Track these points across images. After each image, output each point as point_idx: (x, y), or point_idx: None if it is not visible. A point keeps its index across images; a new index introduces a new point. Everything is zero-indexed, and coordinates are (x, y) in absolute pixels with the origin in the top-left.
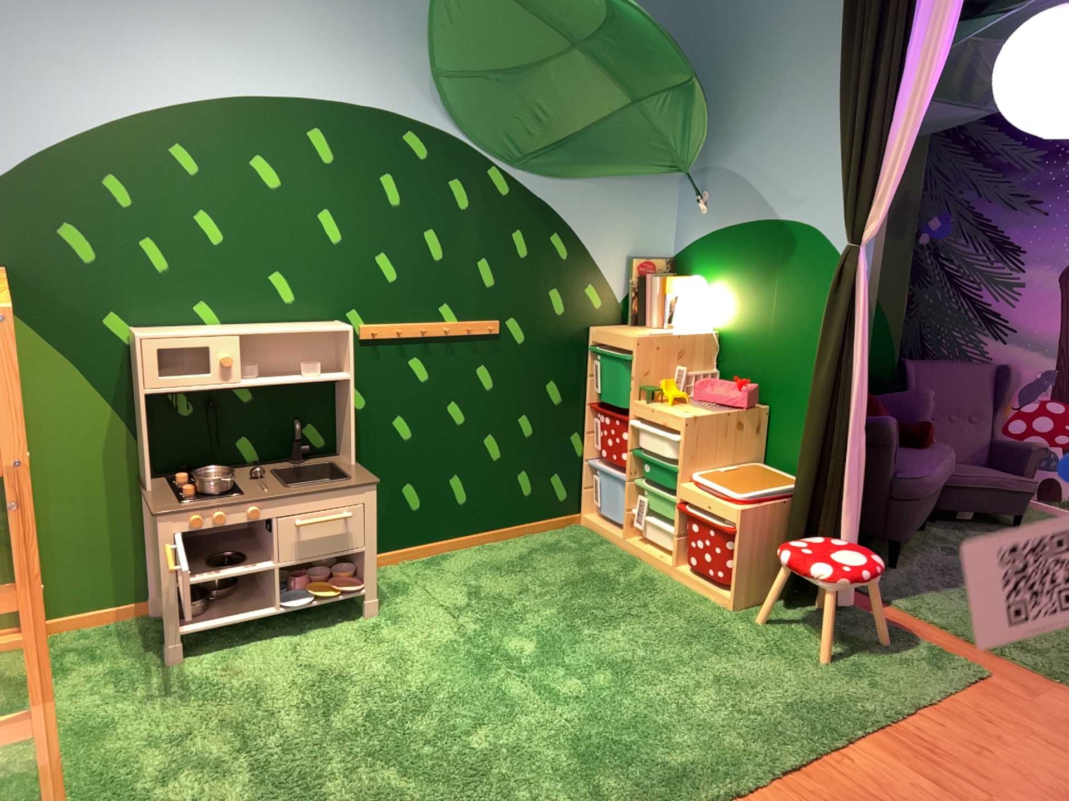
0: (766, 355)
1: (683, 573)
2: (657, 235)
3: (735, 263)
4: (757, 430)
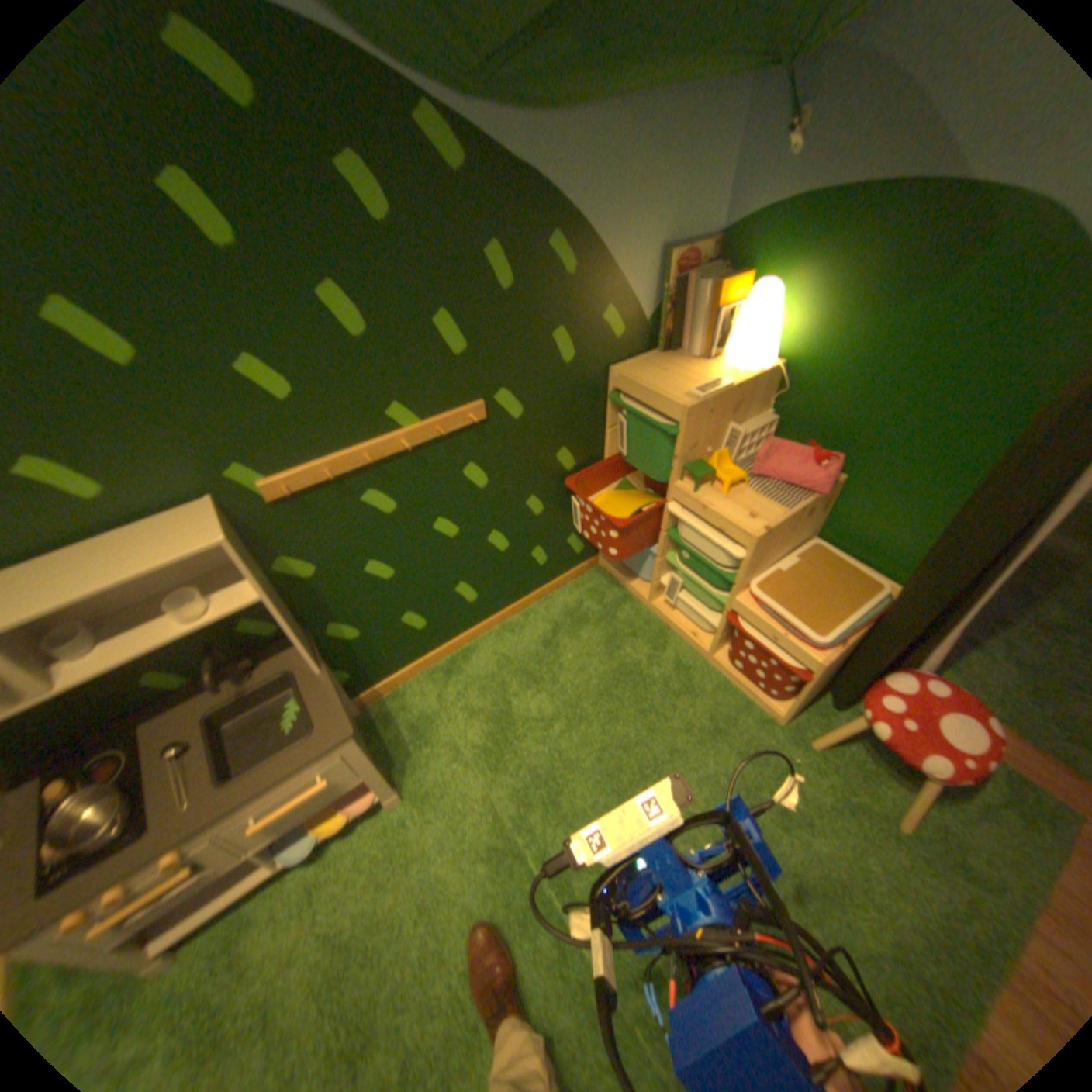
0: (872, 412)
1: (727, 671)
2: (714, 192)
3: (853, 255)
4: (831, 506)
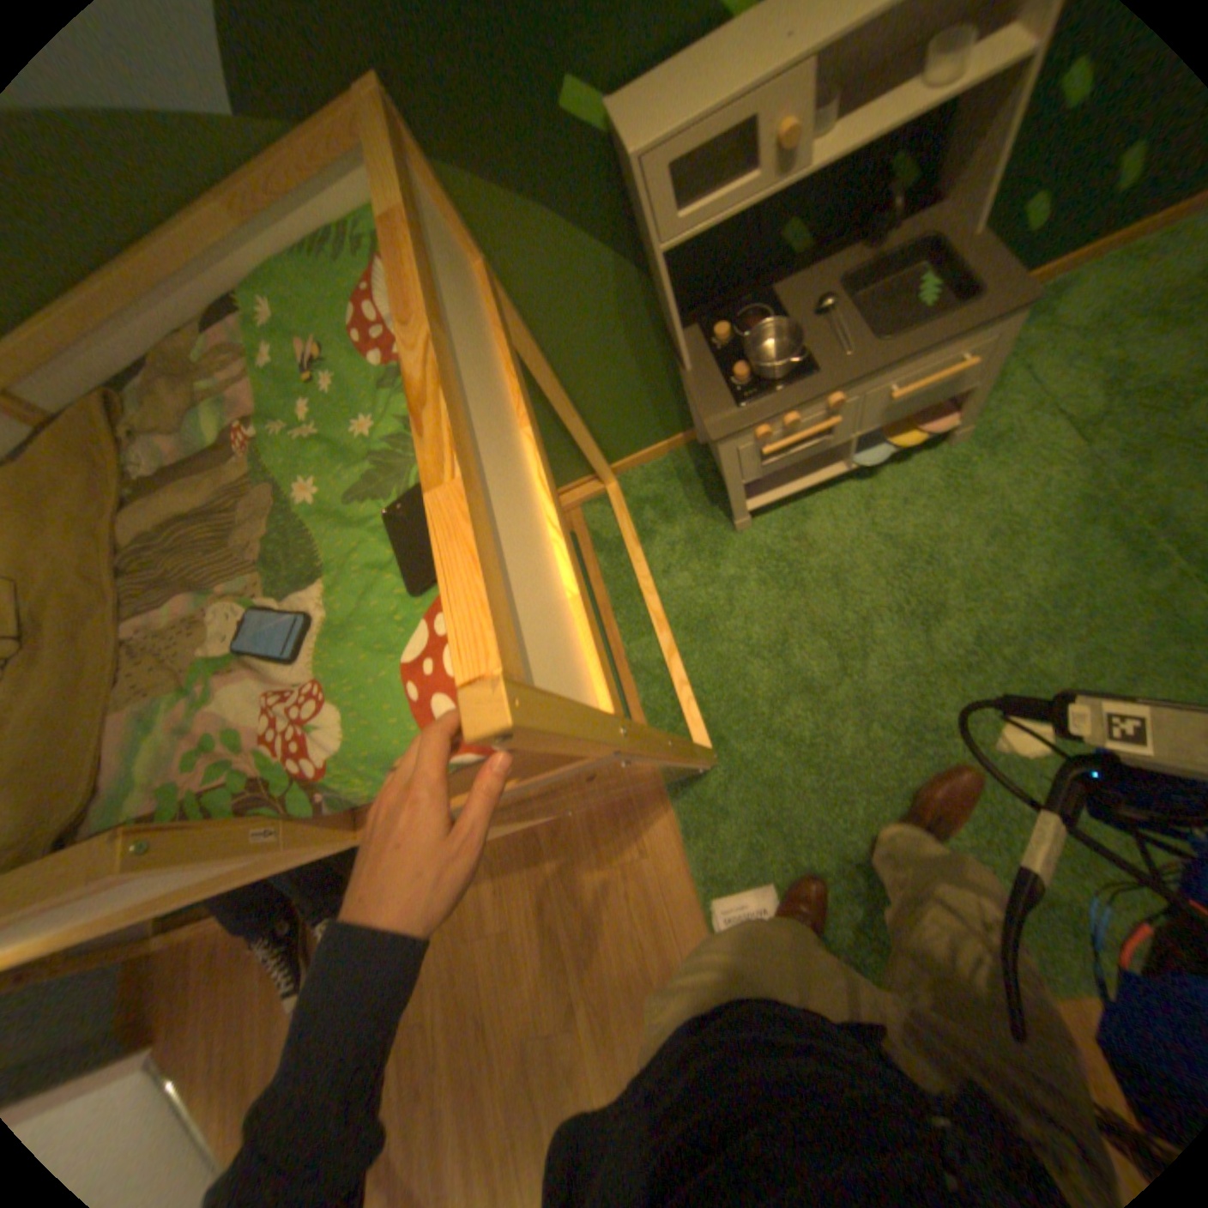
0: None
1: None
2: None
3: None
4: None
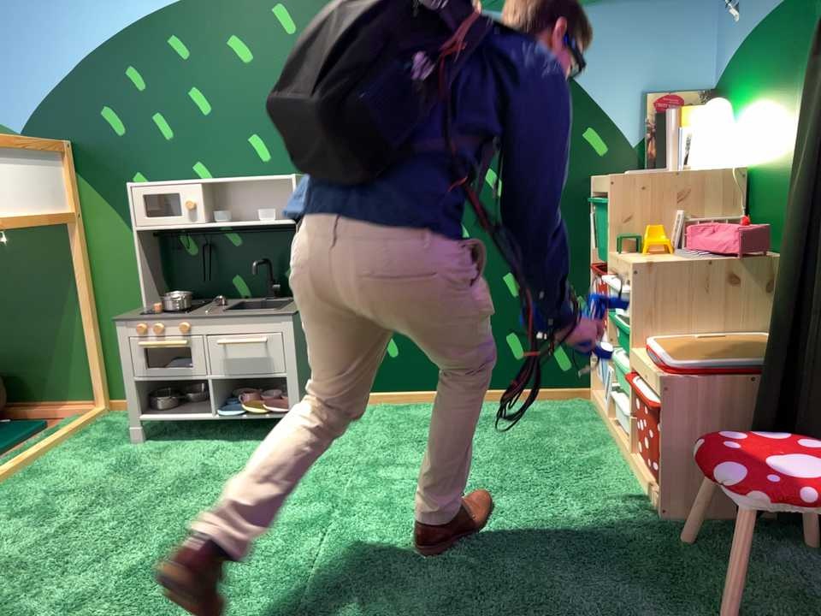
0: (788, 181)
1: (632, 466)
2: (684, 58)
3: (759, 64)
4: (772, 288)
